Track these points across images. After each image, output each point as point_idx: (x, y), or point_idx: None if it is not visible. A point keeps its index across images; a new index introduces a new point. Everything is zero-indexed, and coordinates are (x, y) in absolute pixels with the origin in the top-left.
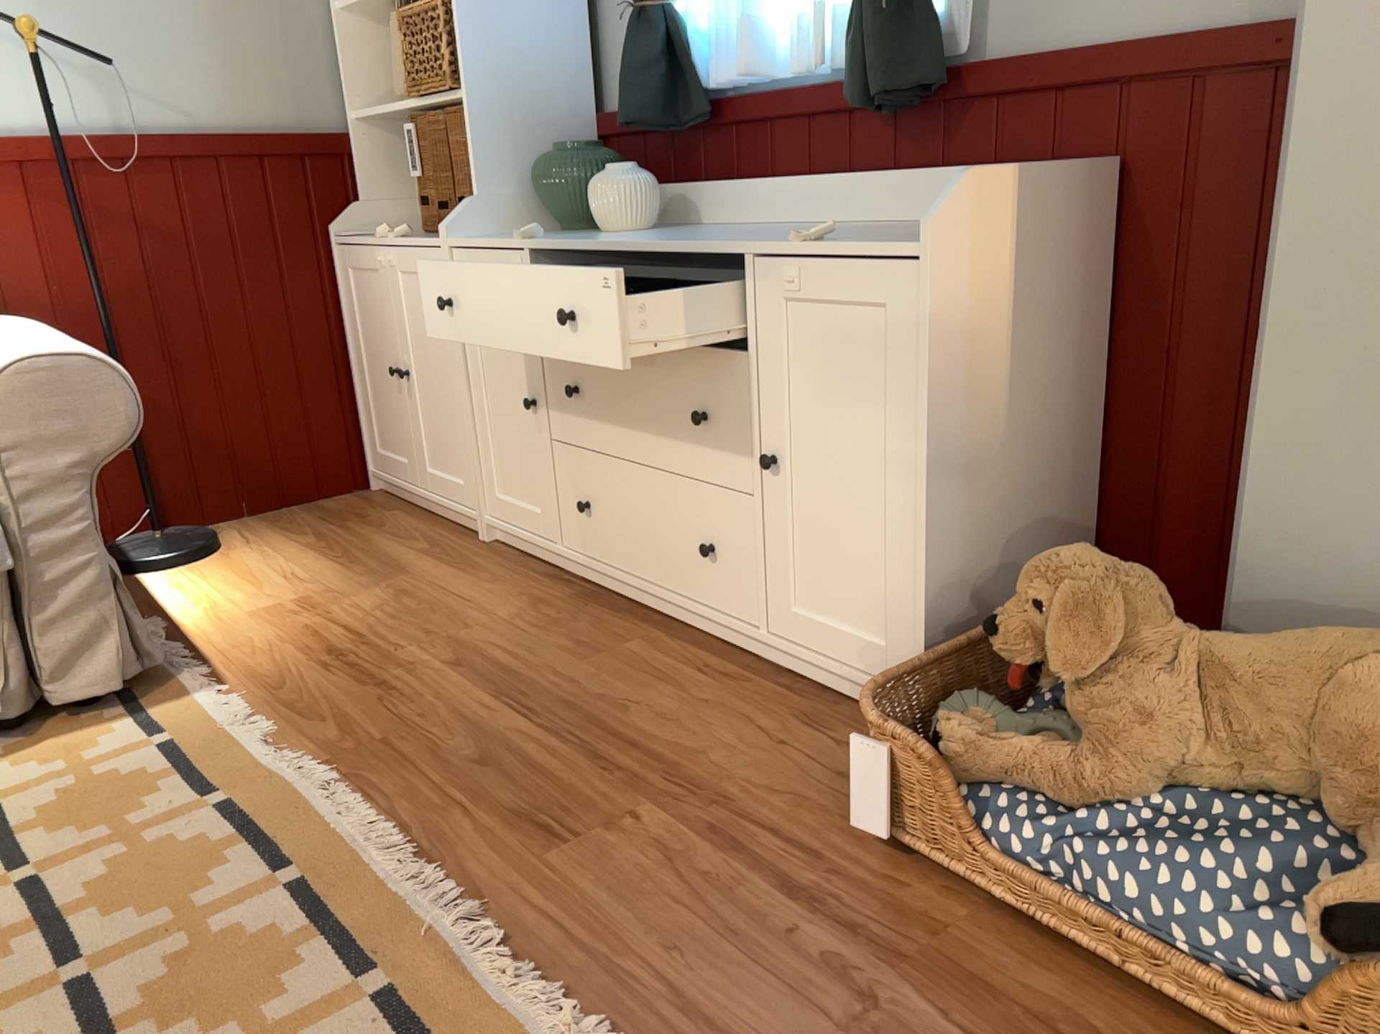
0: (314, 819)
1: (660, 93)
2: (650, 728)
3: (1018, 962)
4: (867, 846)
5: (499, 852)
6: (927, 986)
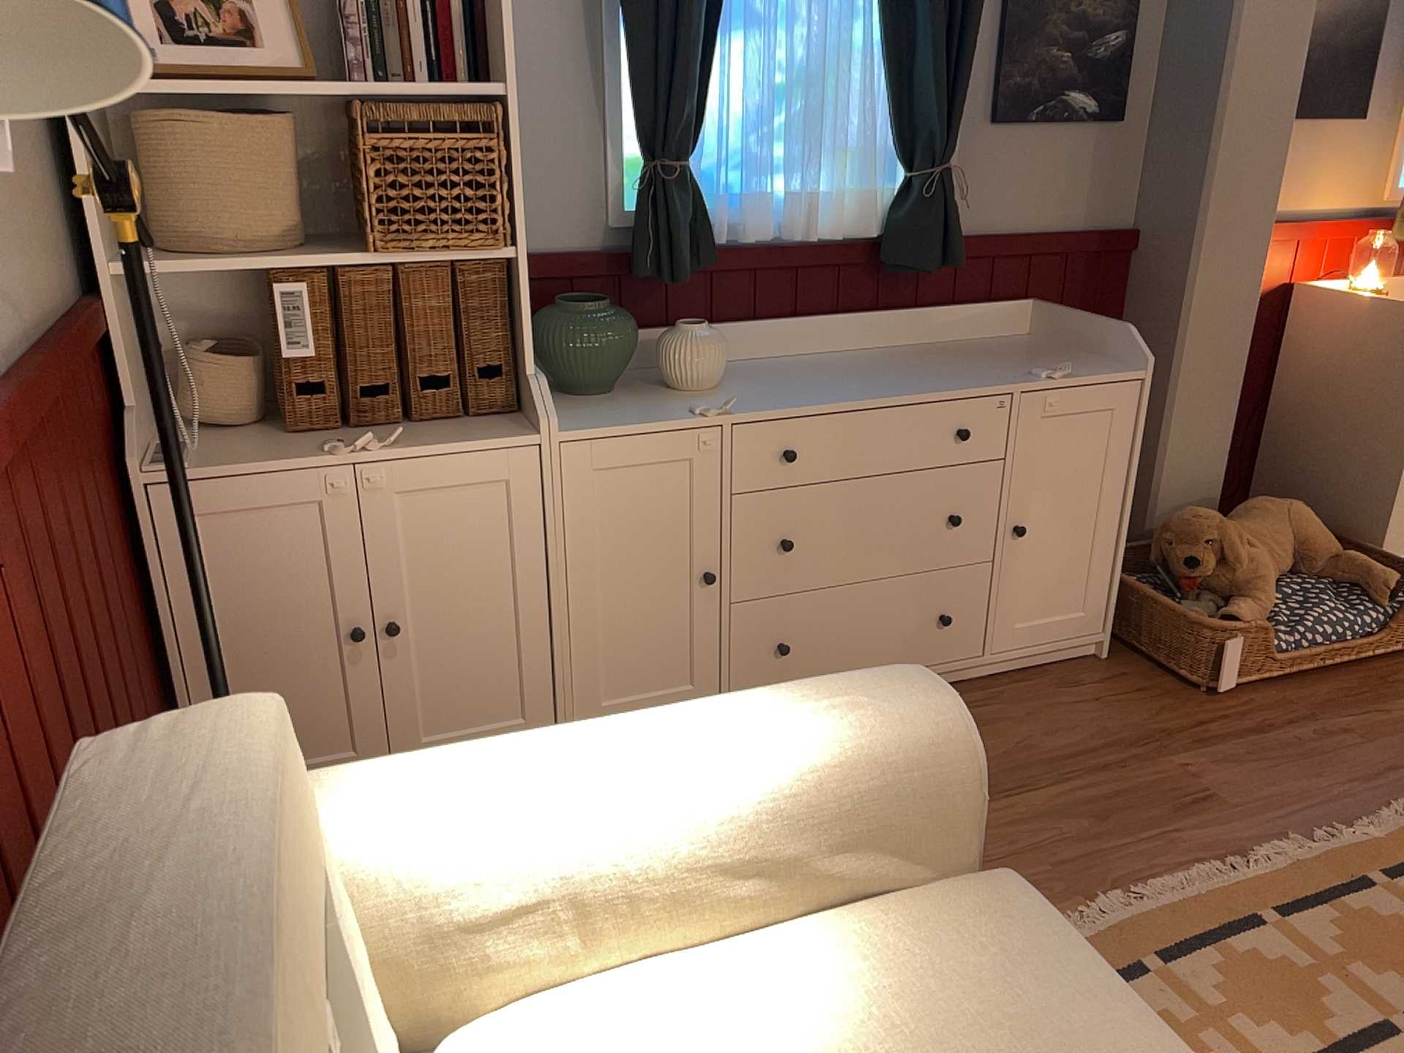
0: (1187, 903)
1: (691, 247)
2: (1063, 741)
3: (1308, 690)
4: (1215, 701)
5: (1224, 823)
6: (1331, 715)
